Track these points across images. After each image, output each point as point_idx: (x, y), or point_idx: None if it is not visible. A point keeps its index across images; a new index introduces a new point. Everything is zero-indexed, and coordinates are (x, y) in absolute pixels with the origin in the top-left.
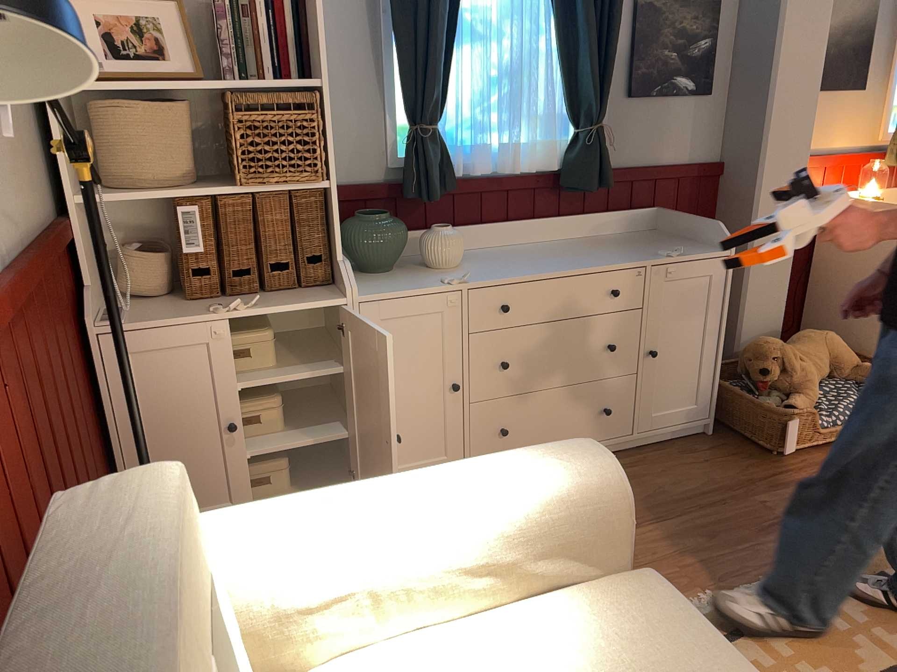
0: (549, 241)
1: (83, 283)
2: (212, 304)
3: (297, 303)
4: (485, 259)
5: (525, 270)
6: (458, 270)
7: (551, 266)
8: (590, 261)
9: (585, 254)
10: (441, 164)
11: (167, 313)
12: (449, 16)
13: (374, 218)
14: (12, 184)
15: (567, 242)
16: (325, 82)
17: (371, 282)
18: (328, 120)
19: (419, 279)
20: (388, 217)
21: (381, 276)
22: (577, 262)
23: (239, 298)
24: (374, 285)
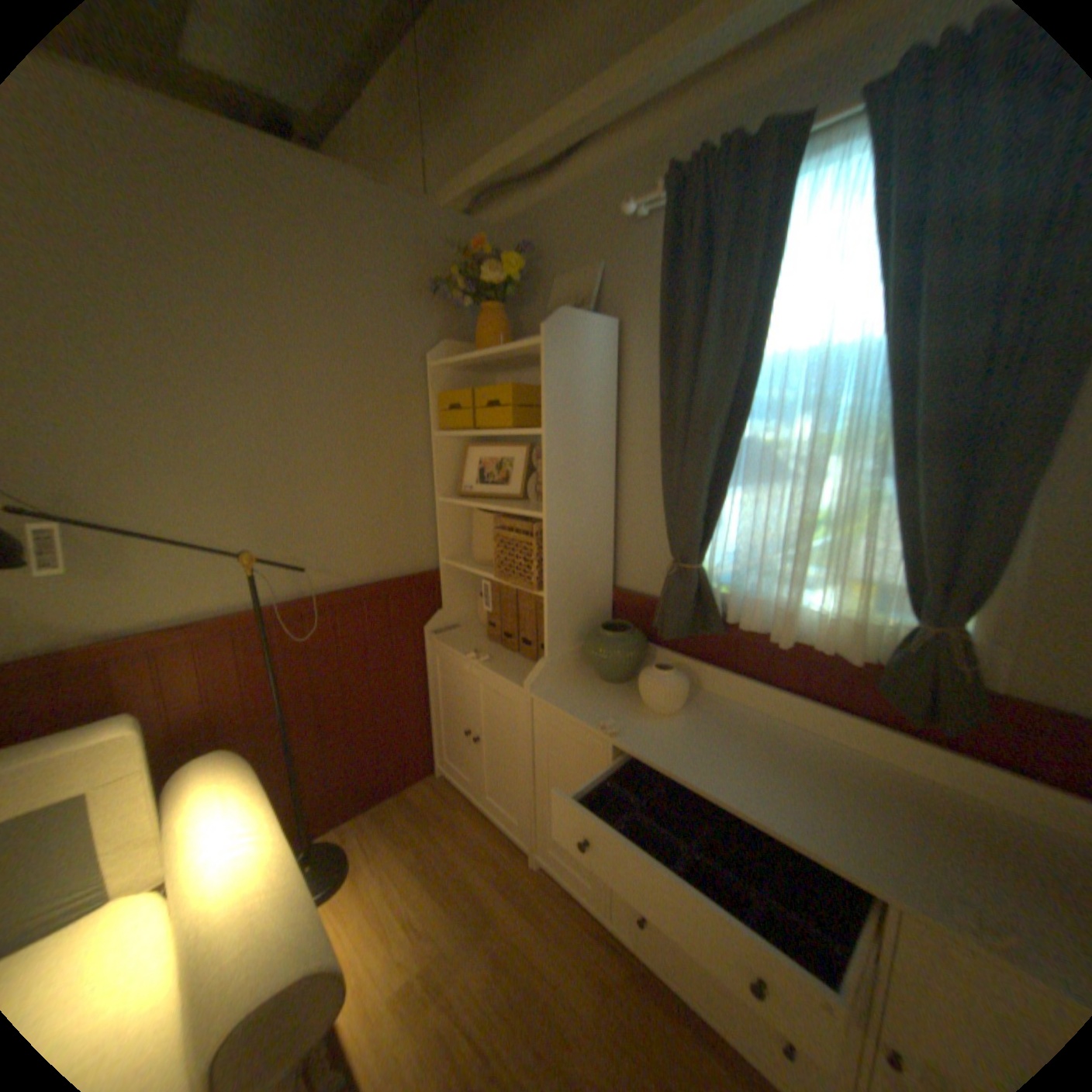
0: (864, 753)
1: (444, 605)
2: (484, 647)
3: (507, 673)
4: (715, 725)
5: (700, 766)
6: (653, 719)
7: (738, 784)
8: (804, 817)
9: (841, 804)
10: (696, 605)
11: (462, 641)
12: (720, 455)
13: (606, 632)
14: (359, 553)
15: (883, 771)
16: (549, 515)
17: (578, 685)
18: (549, 545)
19: (603, 707)
20: (620, 636)
21: (598, 684)
22: (781, 806)
23: (502, 651)
24: (568, 691)
